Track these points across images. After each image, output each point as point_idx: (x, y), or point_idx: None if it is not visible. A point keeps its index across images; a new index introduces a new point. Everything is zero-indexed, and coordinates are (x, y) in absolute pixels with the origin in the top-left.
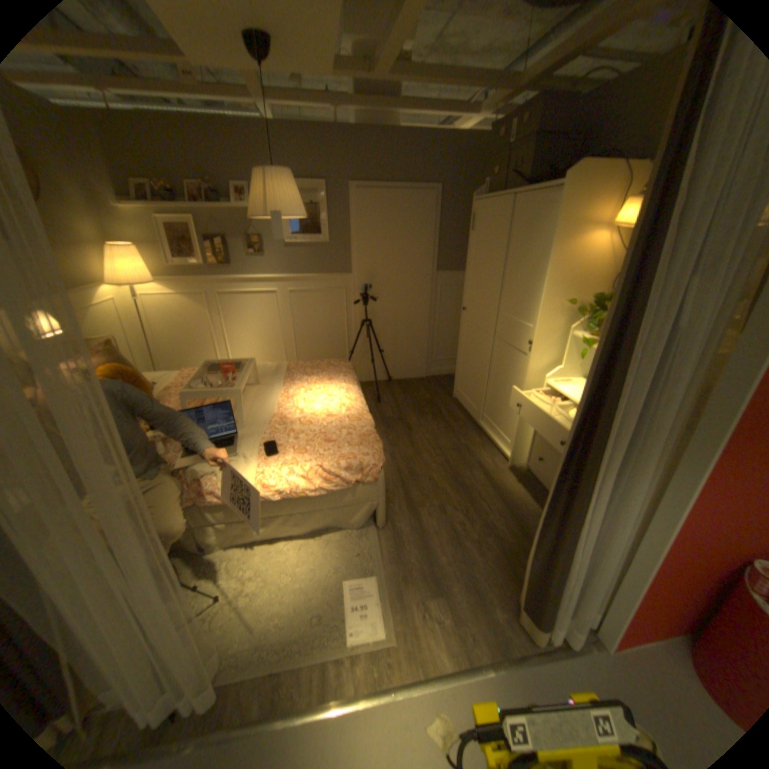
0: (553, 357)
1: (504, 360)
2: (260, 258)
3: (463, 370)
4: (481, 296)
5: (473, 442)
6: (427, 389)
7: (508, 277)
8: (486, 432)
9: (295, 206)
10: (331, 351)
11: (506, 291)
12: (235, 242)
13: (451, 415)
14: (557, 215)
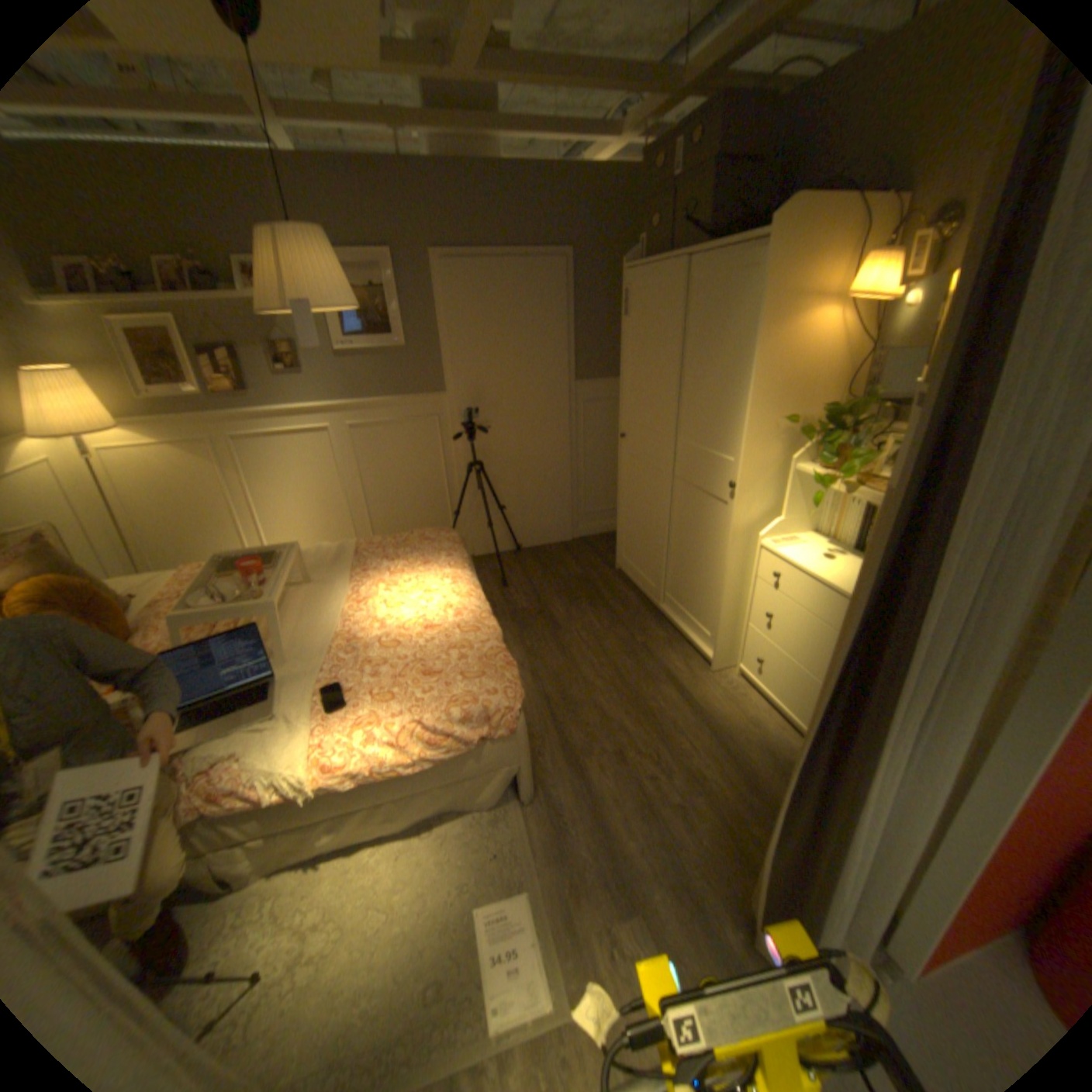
0: (767, 505)
1: (692, 512)
2: (297, 378)
3: (629, 528)
4: (648, 417)
5: (655, 639)
6: (576, 559)
7: (689, 386)
8: (672, 620)
9: (338, 290)
10: (425, 514)
11: (687, 408)
12: (252, 354)
13: (617, 598)
14: (761, 285)
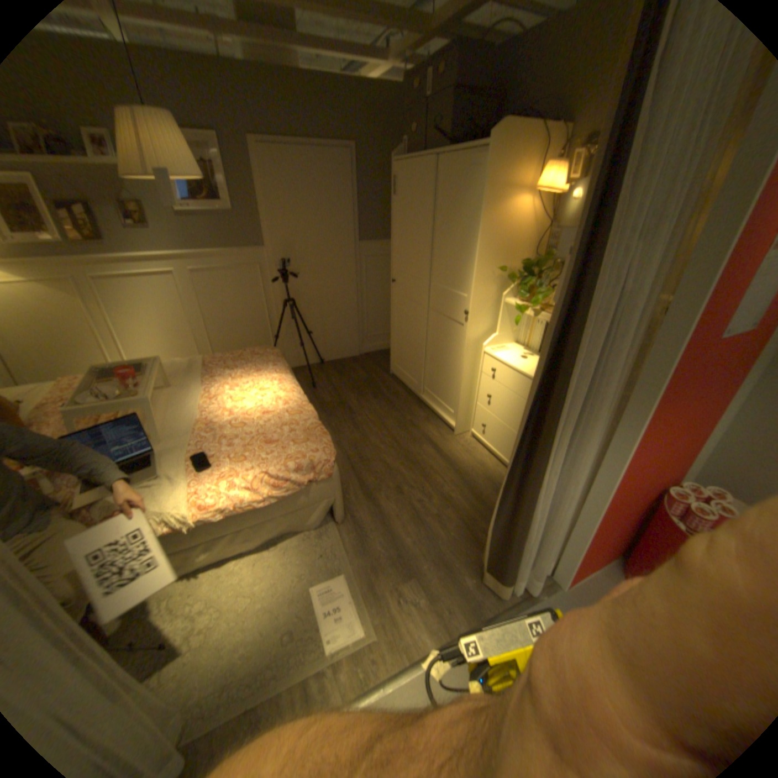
0: (488, 326)
1: (441, 332)
2: (145, 232)
3: (399, 345)
4: (411, 267)
5: (418, 417)
6: (364, 368)
7: (438, 246)
8: (429, 405)
9: (185, 163)
10: (253, 338)
11: (437, 261)
12: (106, 211)
13: (393, 392)
14: (484, 178)
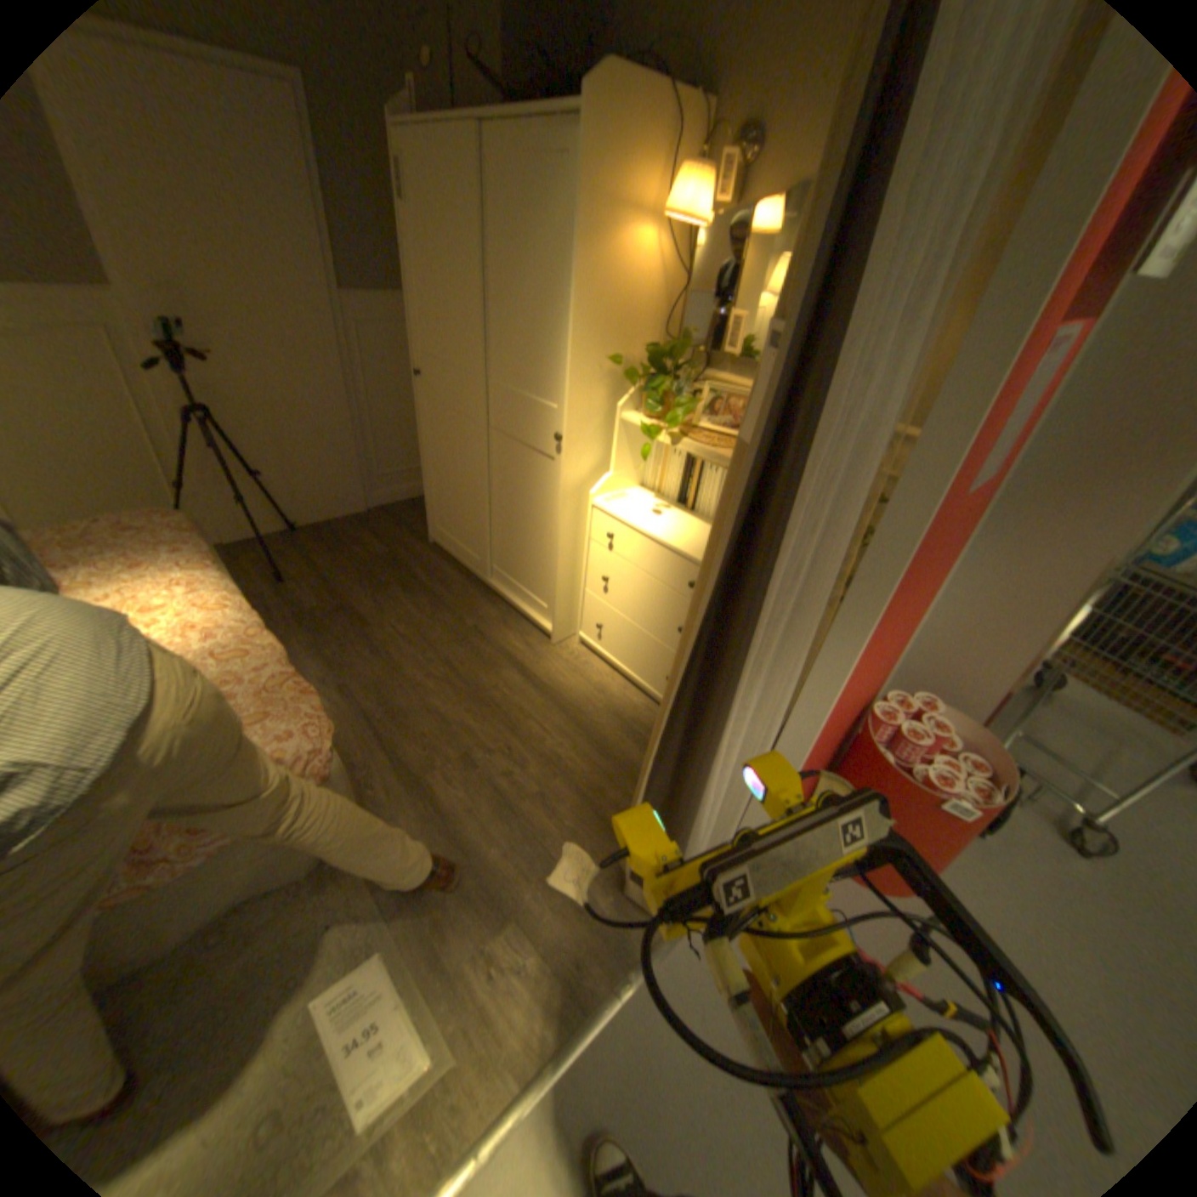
0: (595, 460)
1: (514, 470)
2: None
3: (441, 492)
4: (448, 348)
5: (488, 619)
6: (377, 535)
7: (496, 310)
8: (503, 595)
9: None
10: (119, 488)
11: (497, 339)
12: None
13: (437, 578)
14: (573, 181)
